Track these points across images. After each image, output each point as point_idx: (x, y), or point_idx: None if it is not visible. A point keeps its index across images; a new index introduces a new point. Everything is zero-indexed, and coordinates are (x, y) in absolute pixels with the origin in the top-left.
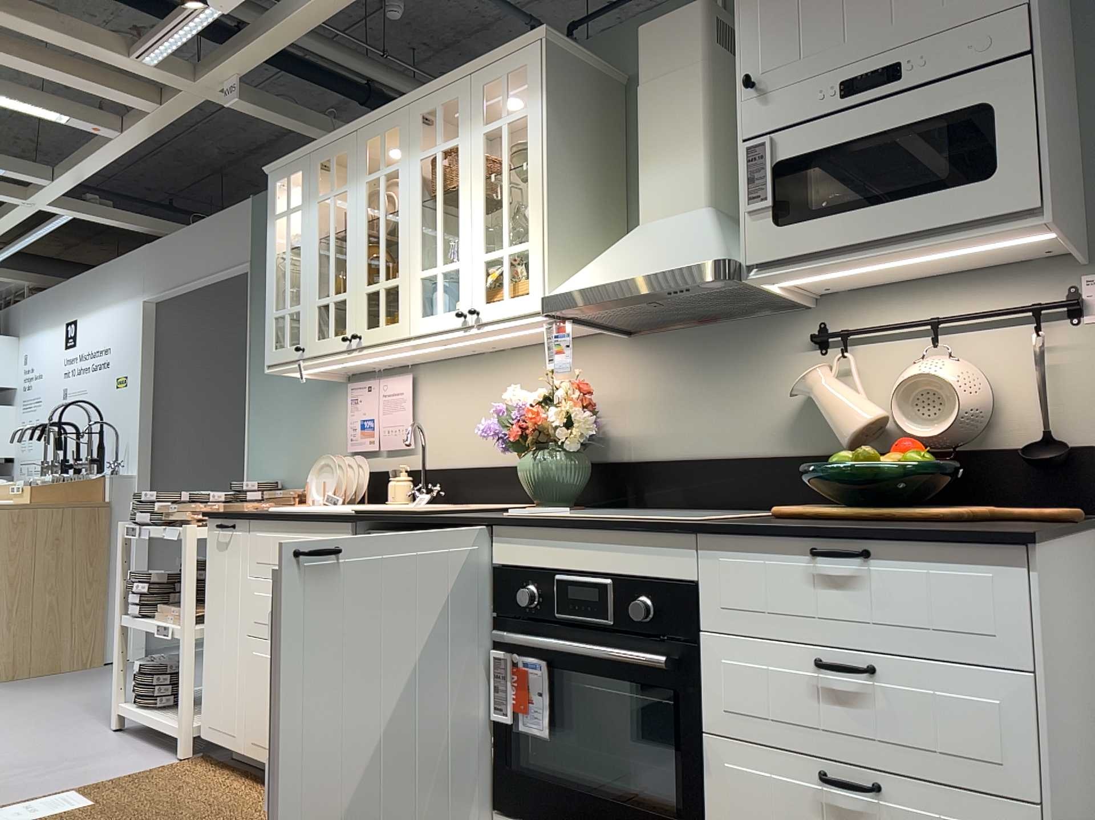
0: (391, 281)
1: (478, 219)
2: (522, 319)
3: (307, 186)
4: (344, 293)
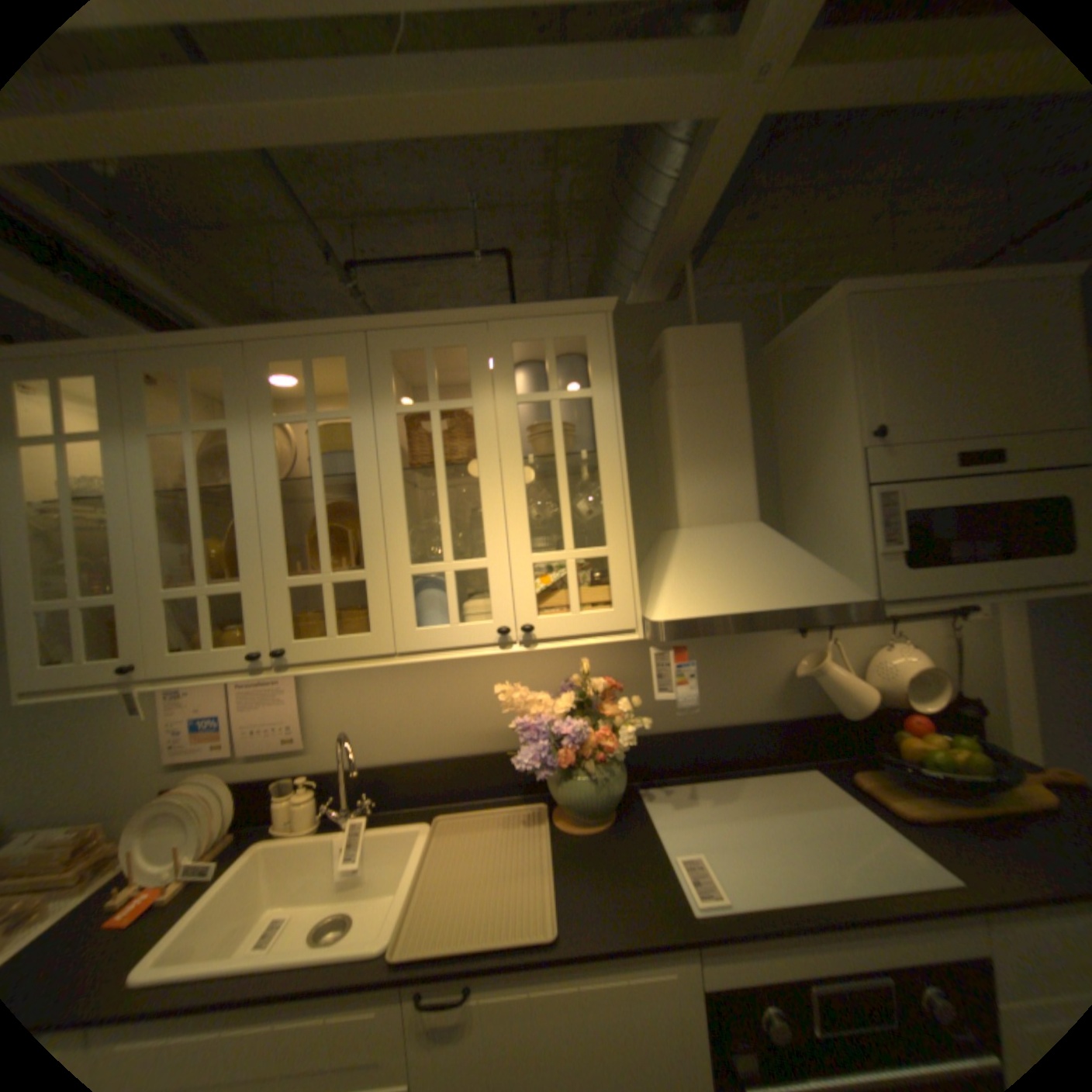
0: (351, 574)
1: (520, 509)
2: (602, 639)
3: (113, 401)
4: (236, 582)
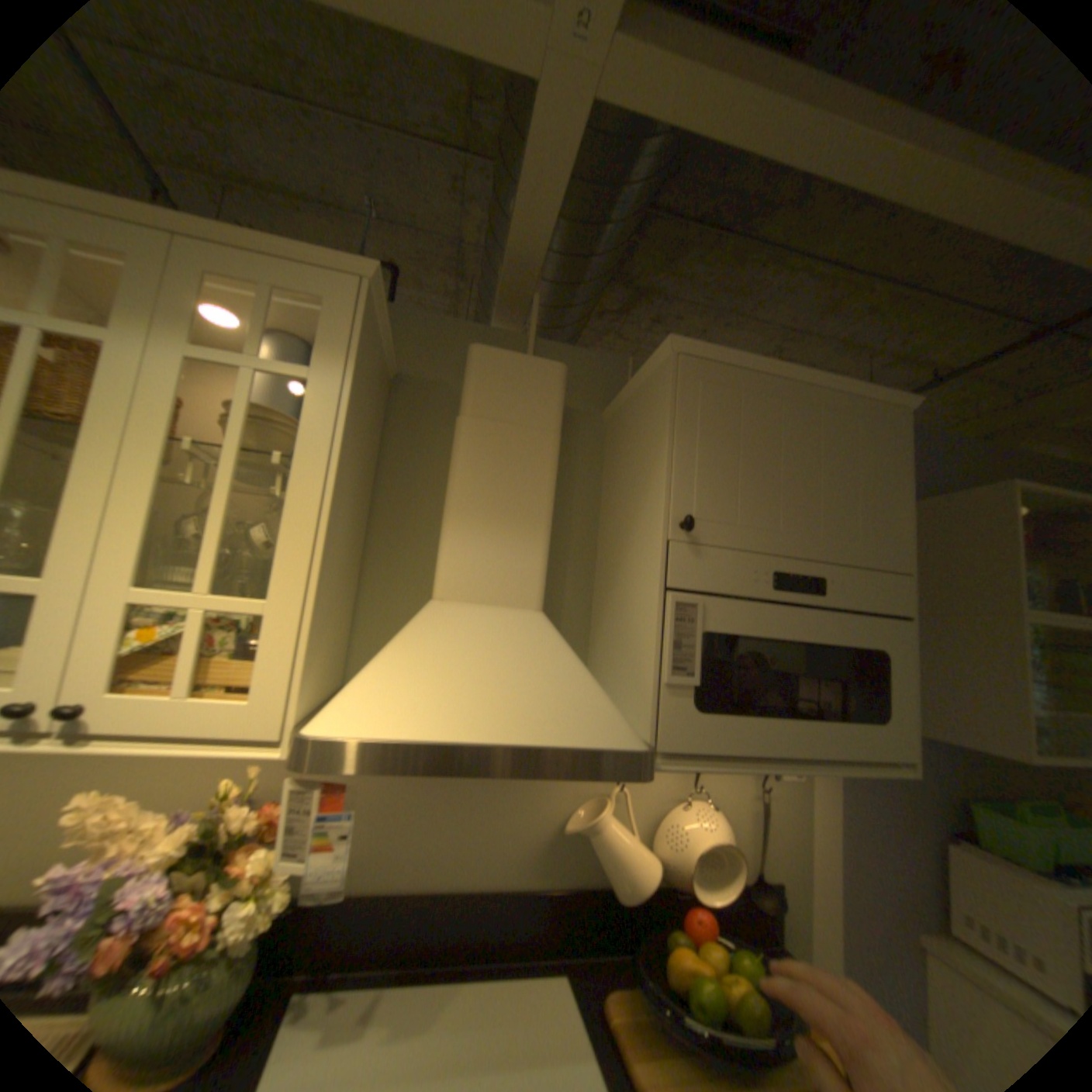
0: None
1: (130, 510)
2: (212, 750)
3: None
4: None
